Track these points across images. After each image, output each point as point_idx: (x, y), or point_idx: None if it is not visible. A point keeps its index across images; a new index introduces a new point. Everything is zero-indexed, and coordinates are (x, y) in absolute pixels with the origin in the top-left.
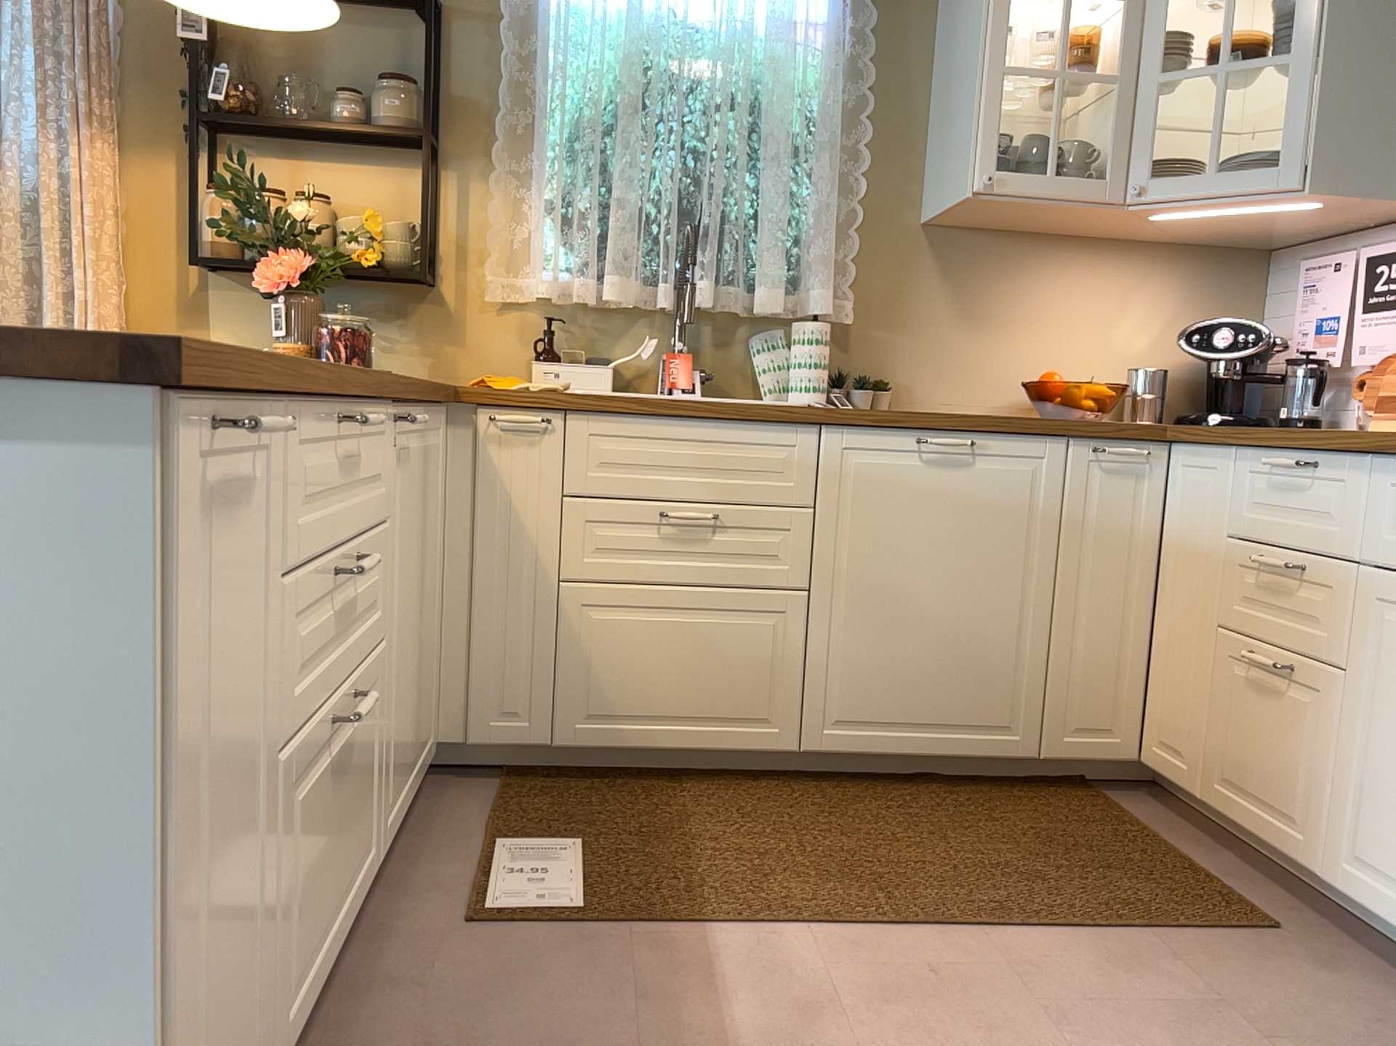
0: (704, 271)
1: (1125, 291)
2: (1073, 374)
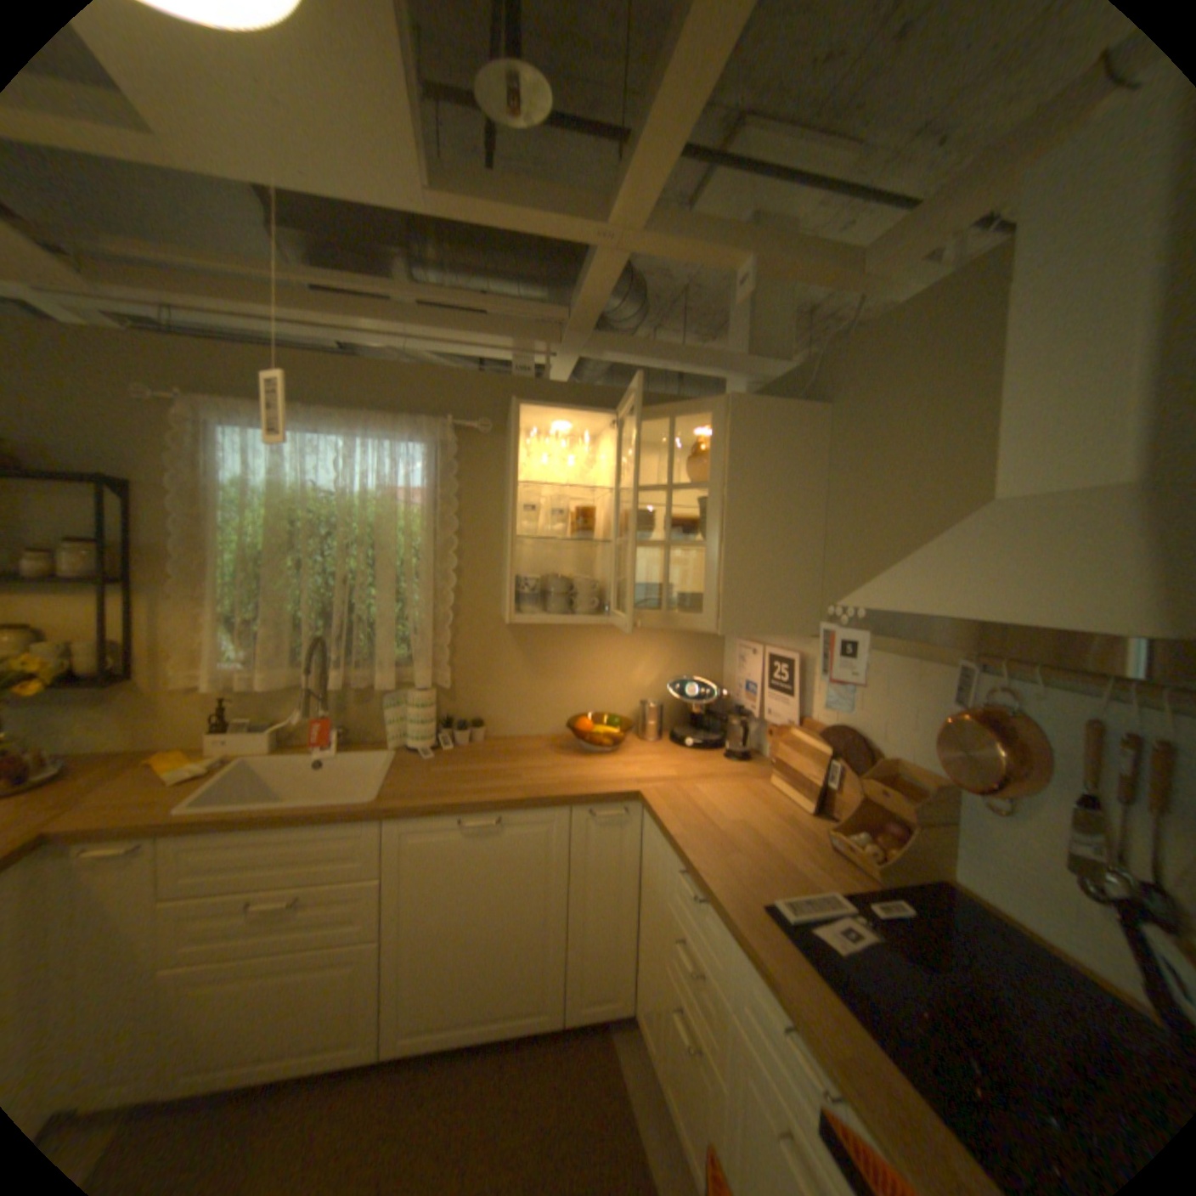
0: (336, 663)
1: (637, 649)
2: (607, 703)
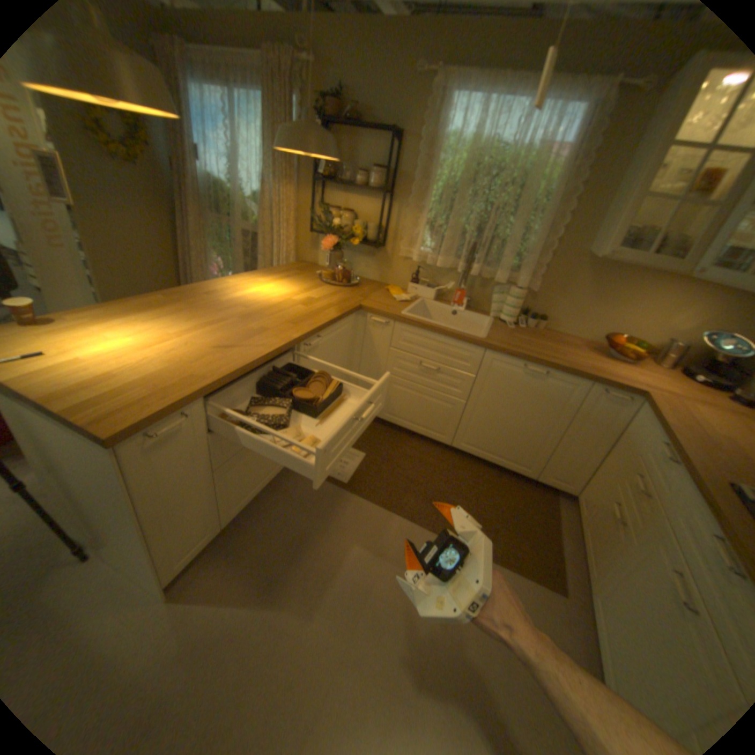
0: (478, 260)
1: (690, 301)
2: (641, 332)
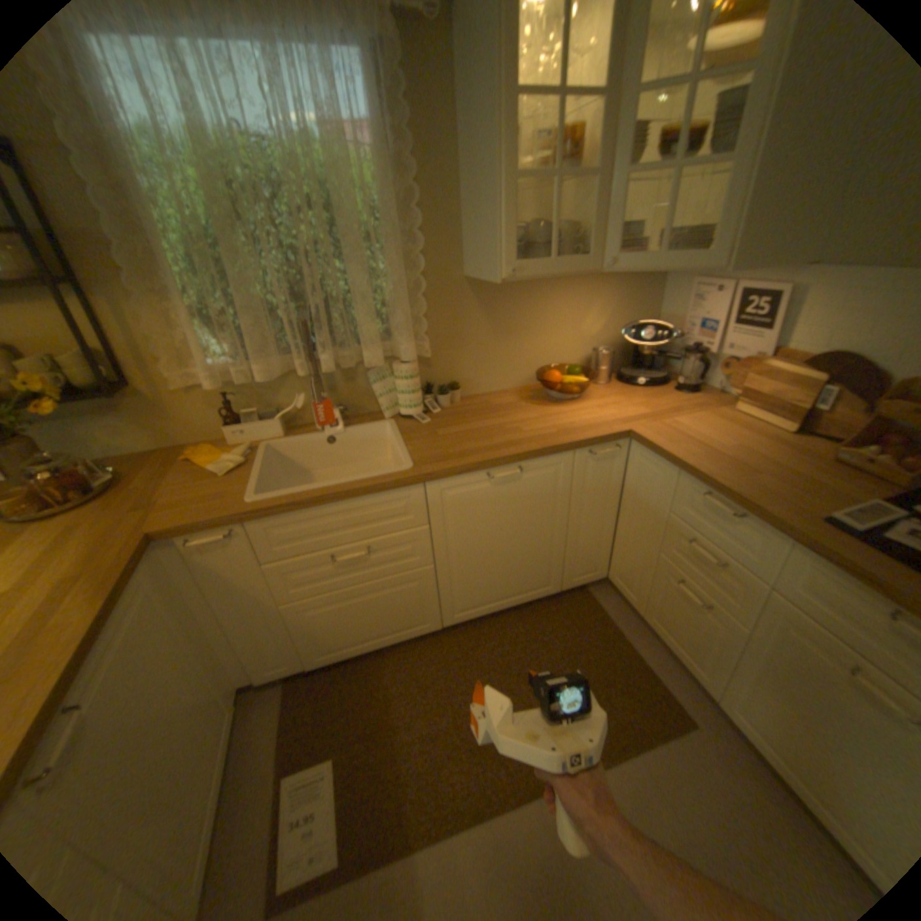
0: (323, 345)
1: (588, 299)
2: (560, 354)
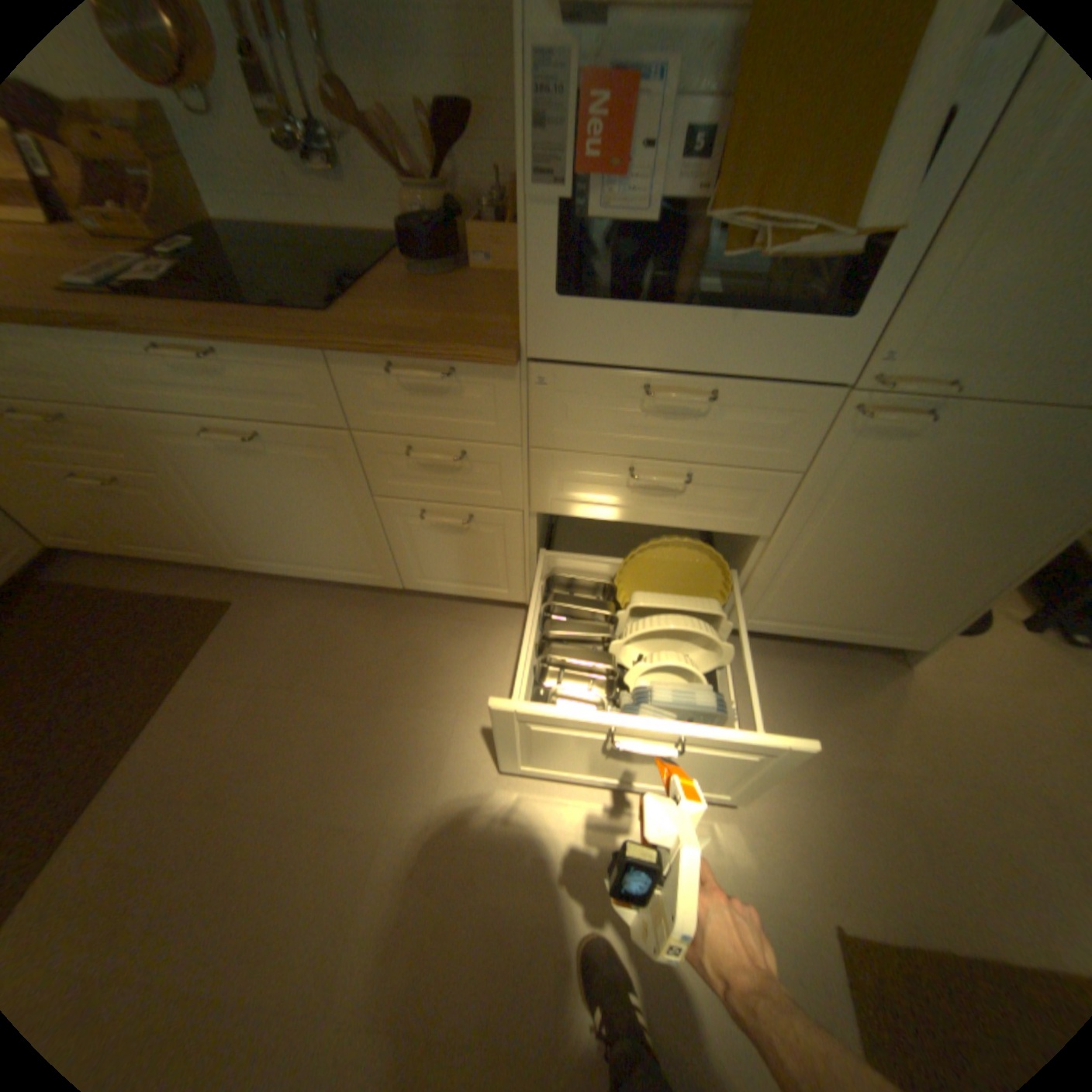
0: None
1: None
2: None
